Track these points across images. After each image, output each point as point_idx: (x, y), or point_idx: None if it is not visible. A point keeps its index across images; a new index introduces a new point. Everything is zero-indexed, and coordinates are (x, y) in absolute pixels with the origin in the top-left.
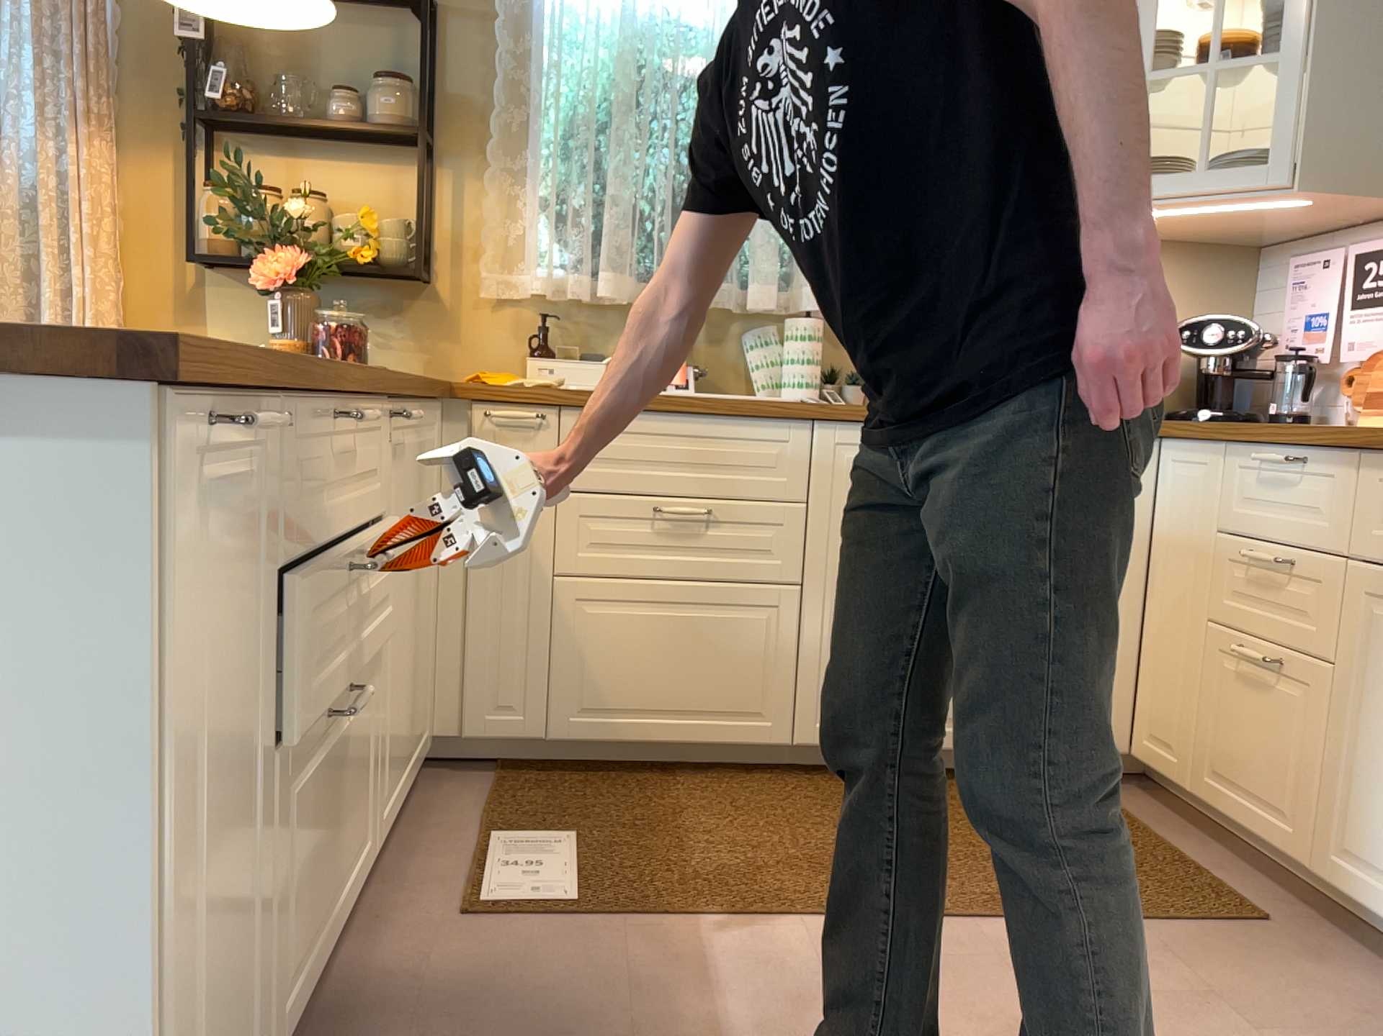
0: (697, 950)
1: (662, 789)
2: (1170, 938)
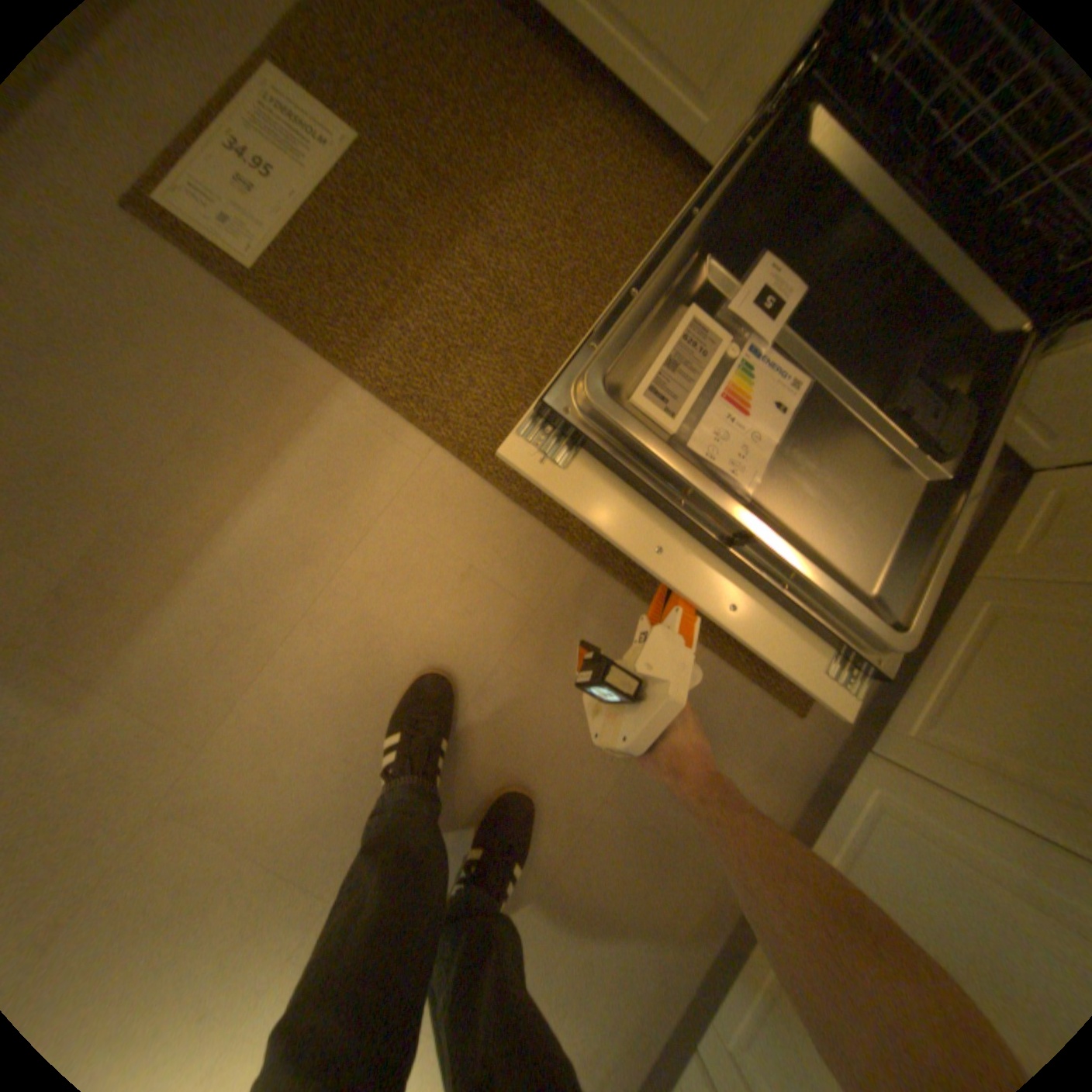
0: (307, 420)
1: (546, 108)
2: (707, 676)
